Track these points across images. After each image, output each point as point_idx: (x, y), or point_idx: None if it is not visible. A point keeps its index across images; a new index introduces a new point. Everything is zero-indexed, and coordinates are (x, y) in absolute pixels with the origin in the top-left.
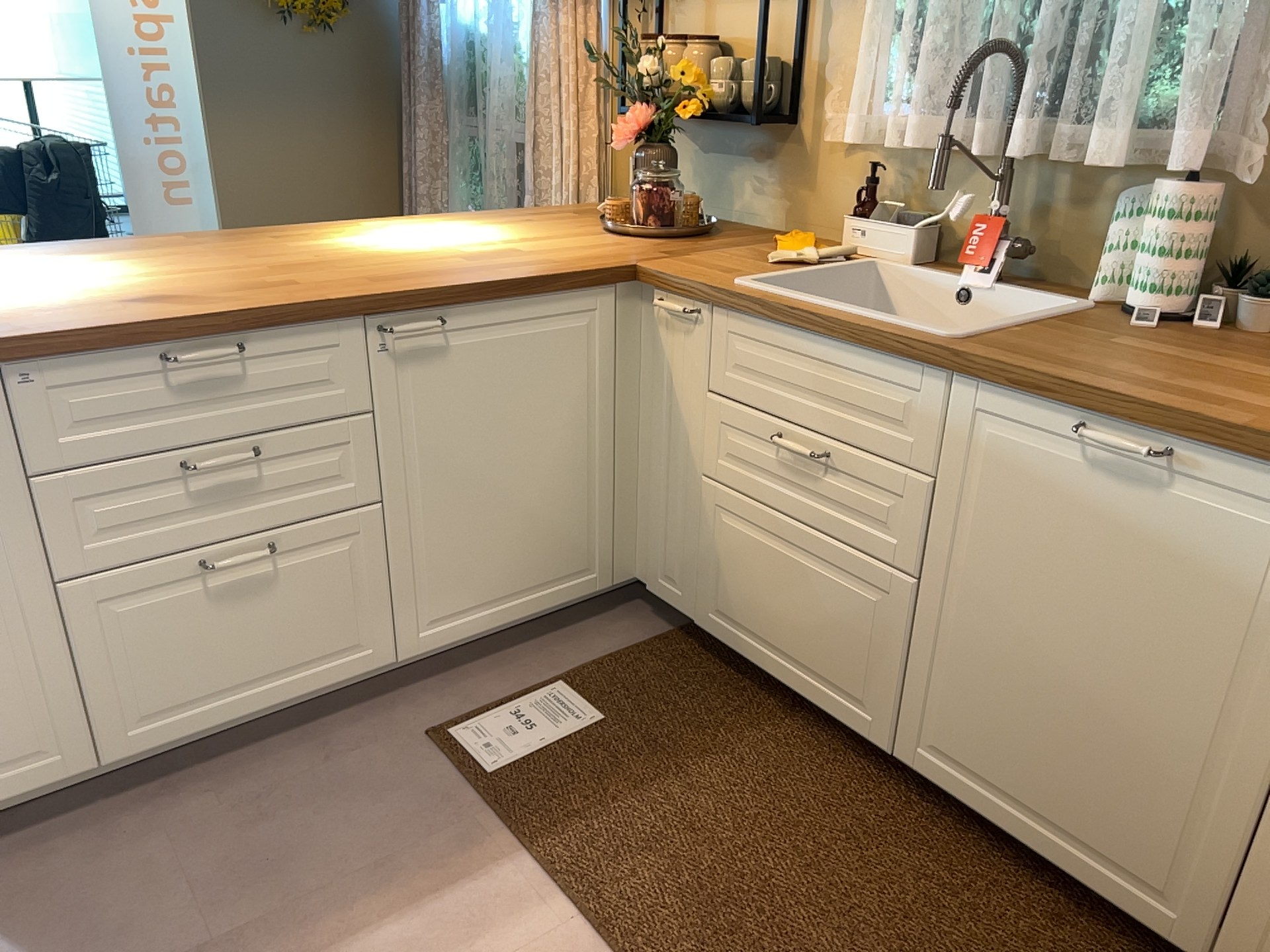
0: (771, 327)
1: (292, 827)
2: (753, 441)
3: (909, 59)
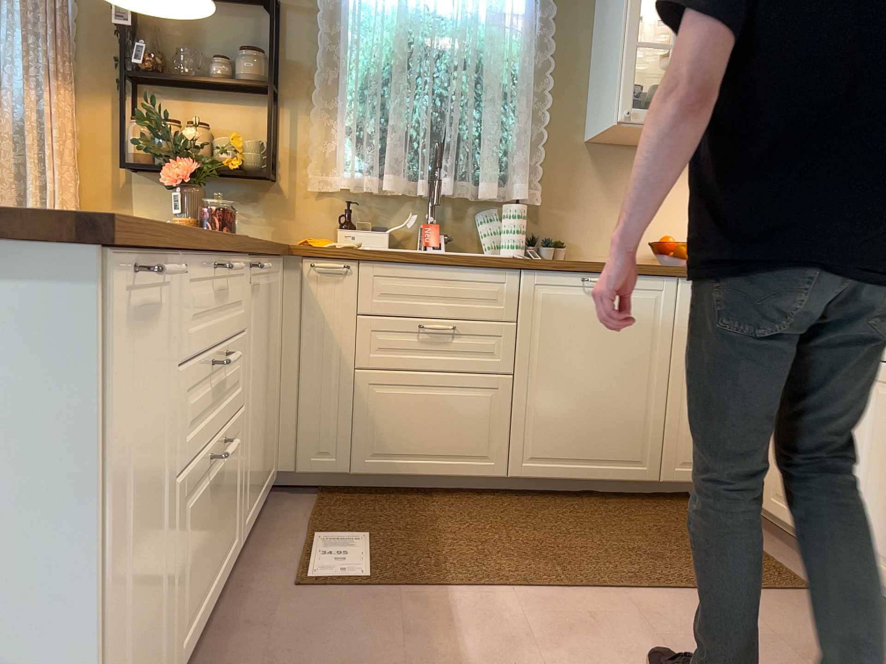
0: (408, 267)
1: (320, 662)
2: (397, 335)
3: (375, 146)
